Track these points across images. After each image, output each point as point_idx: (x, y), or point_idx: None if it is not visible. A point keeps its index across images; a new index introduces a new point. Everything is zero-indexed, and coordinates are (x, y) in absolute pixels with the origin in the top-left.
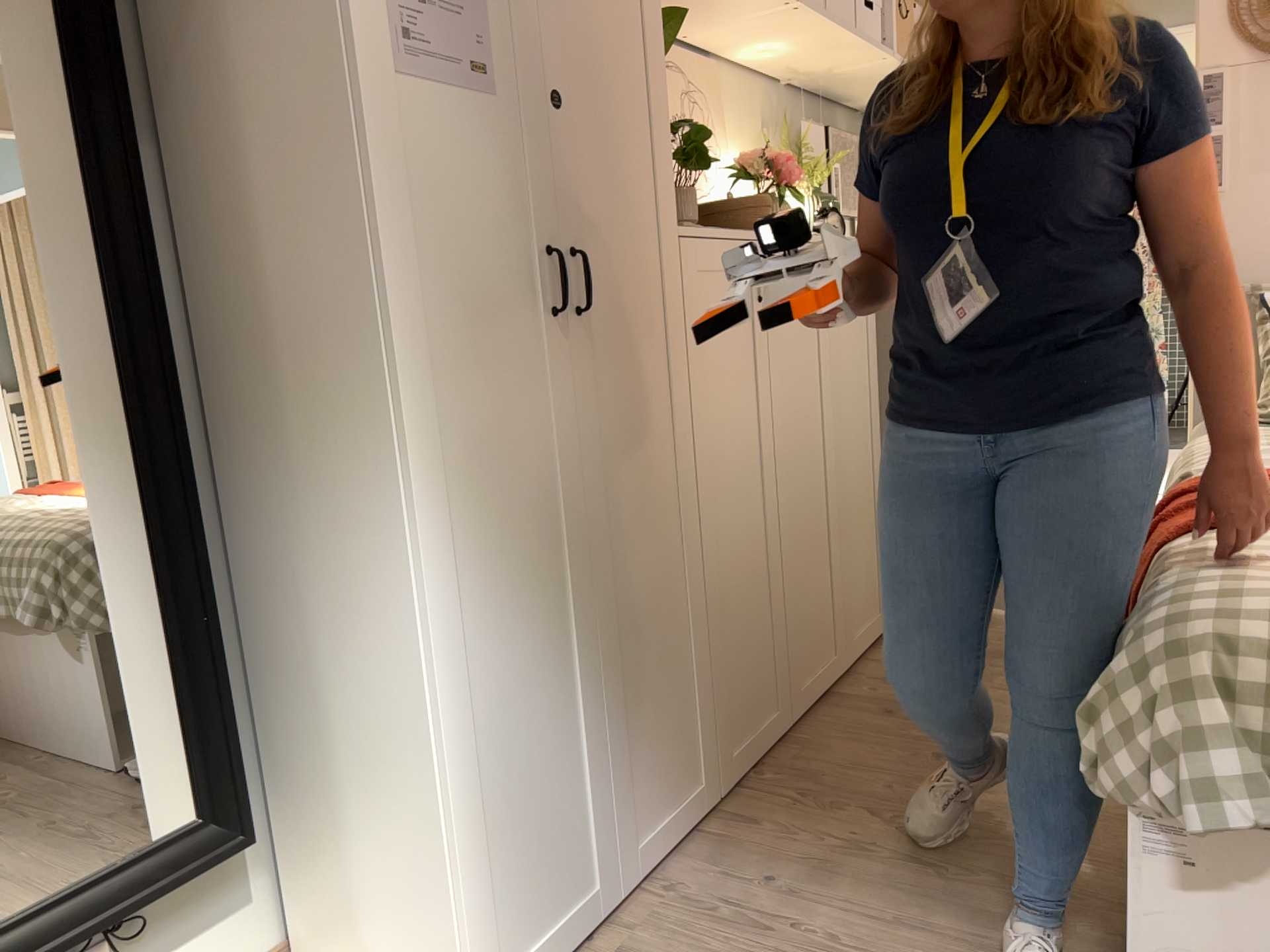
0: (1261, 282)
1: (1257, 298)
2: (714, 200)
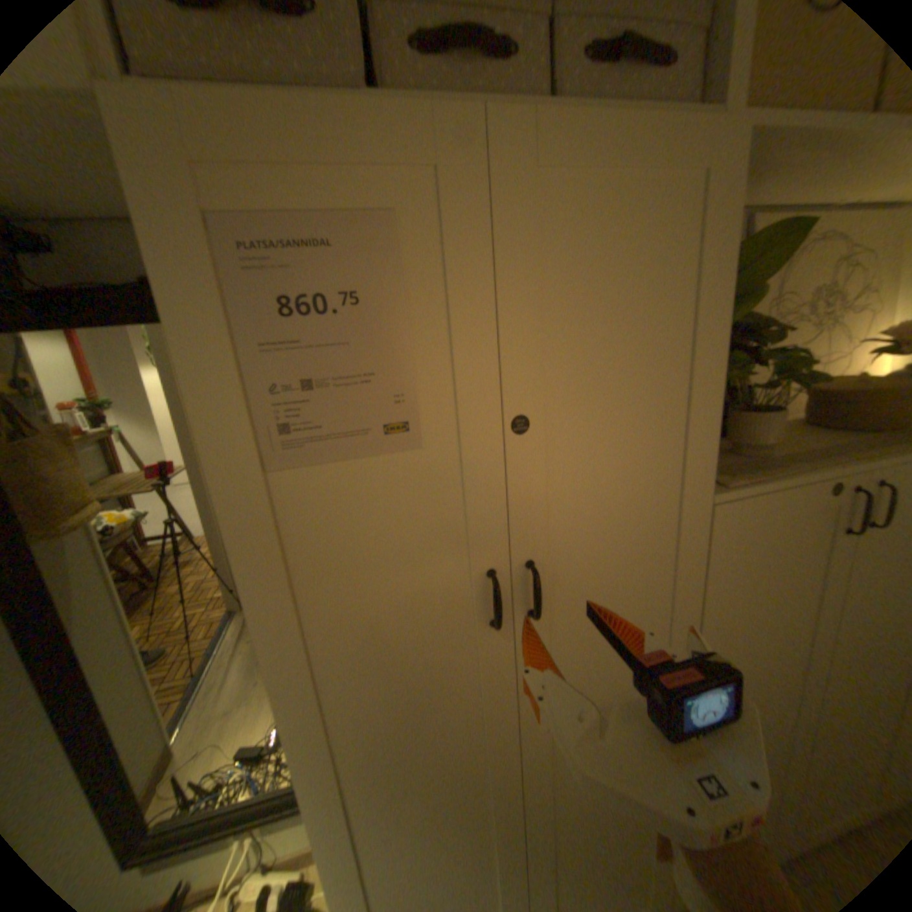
0: None
1: None
2: (834, 389)
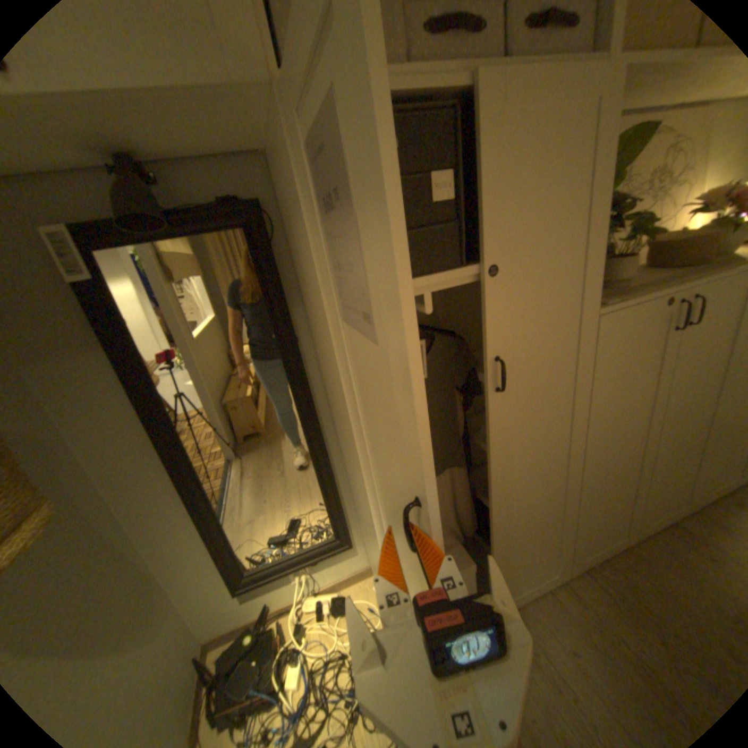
0: None
1: None
2: (666, 241)
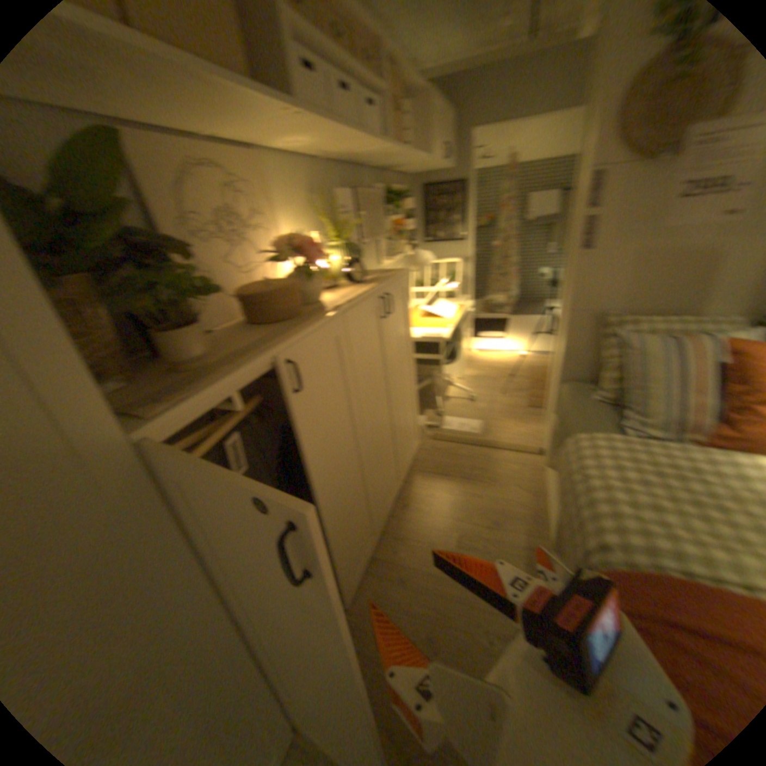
0: (607, 308)
1: (605, 320)
2: (252, 292)
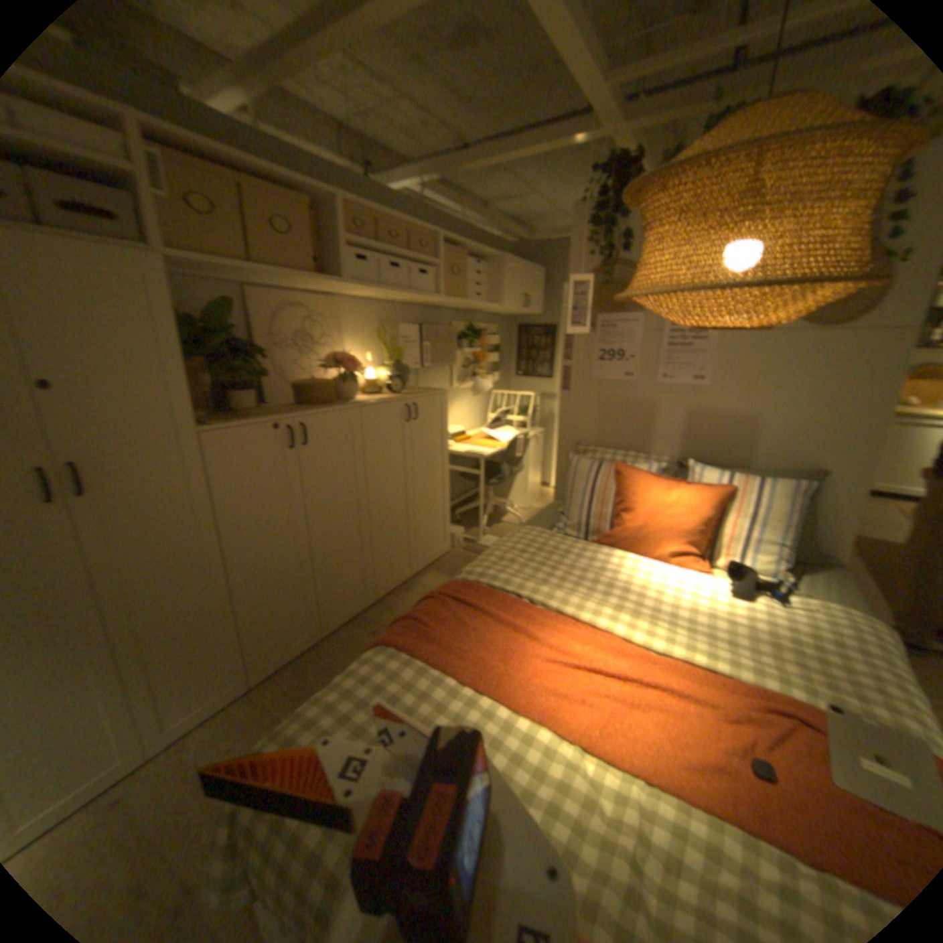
0: (582, 440)
1: (576, 448)
2: (295, 383)
